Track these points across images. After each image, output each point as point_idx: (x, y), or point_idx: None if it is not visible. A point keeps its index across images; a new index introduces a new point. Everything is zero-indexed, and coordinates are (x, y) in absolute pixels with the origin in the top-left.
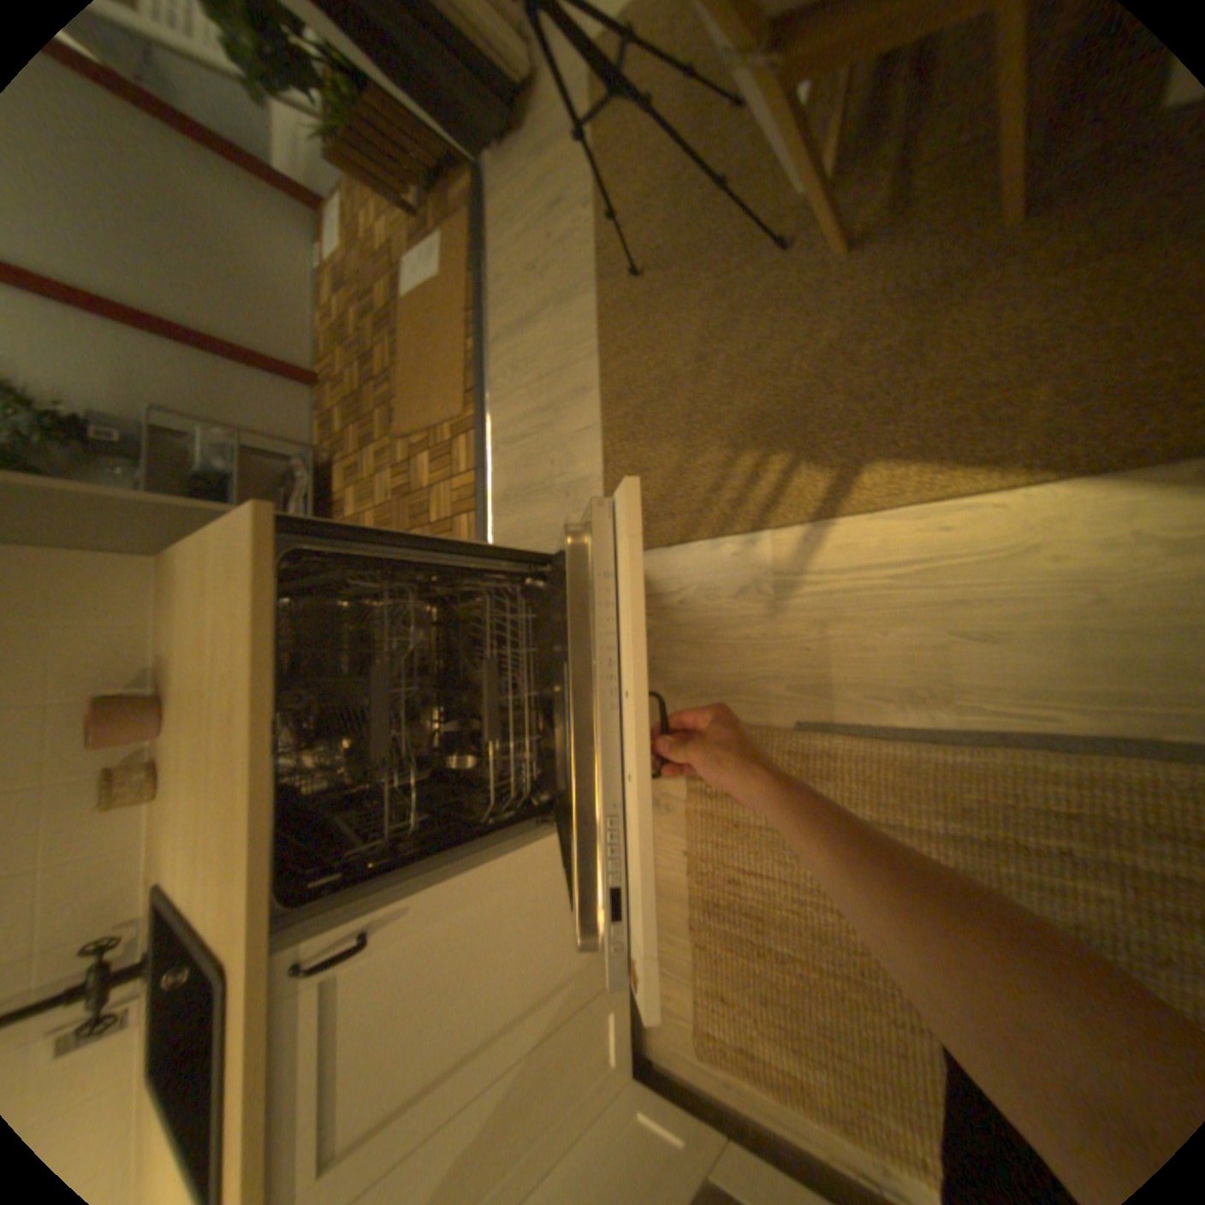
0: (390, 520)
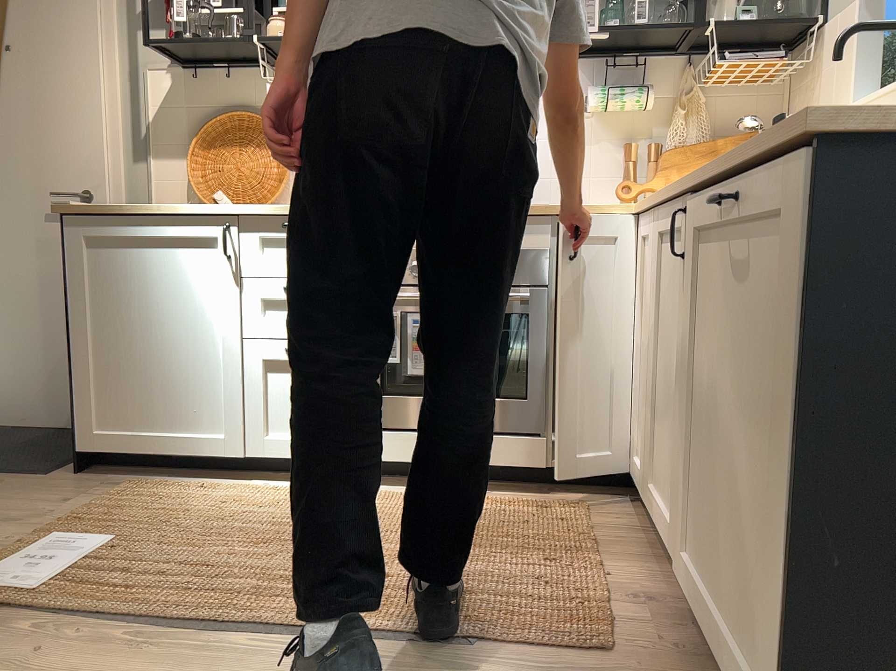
0: None
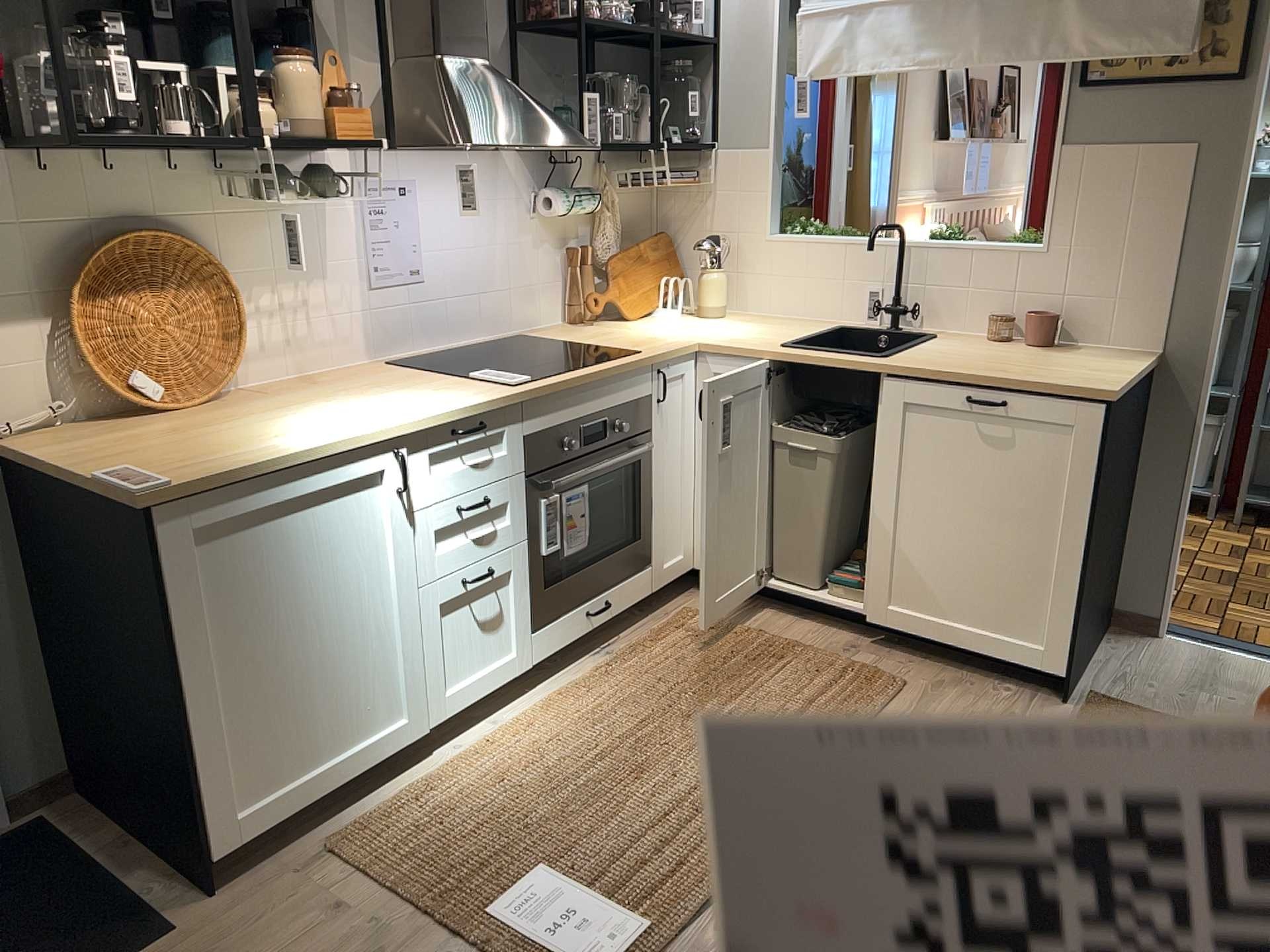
0: (1264, 576)
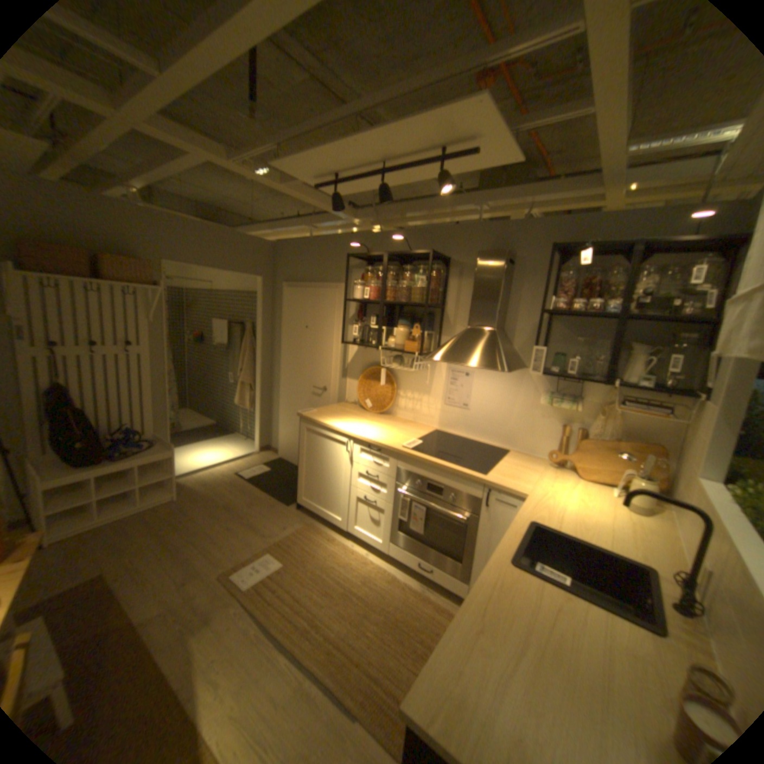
0: None
